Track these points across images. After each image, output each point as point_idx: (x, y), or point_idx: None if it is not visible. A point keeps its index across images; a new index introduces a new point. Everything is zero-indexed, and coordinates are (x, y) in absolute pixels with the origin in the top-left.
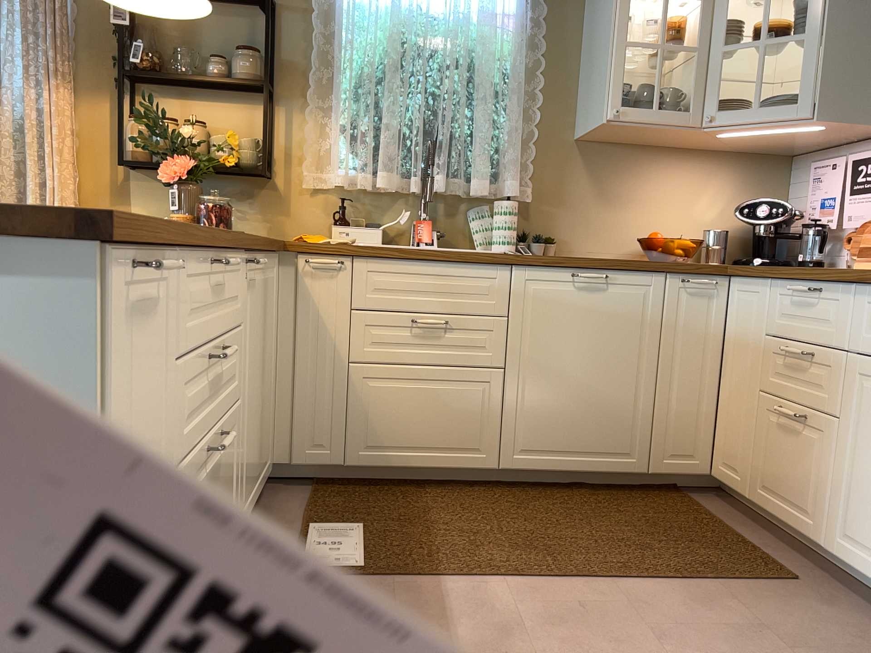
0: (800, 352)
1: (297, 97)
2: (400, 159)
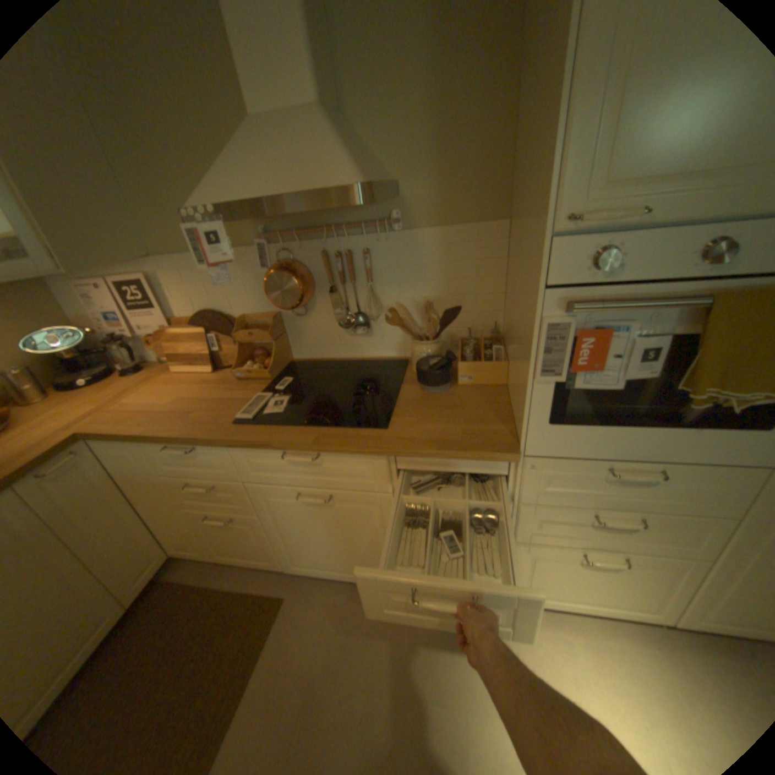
0: (203, 491)
1: None
2: None
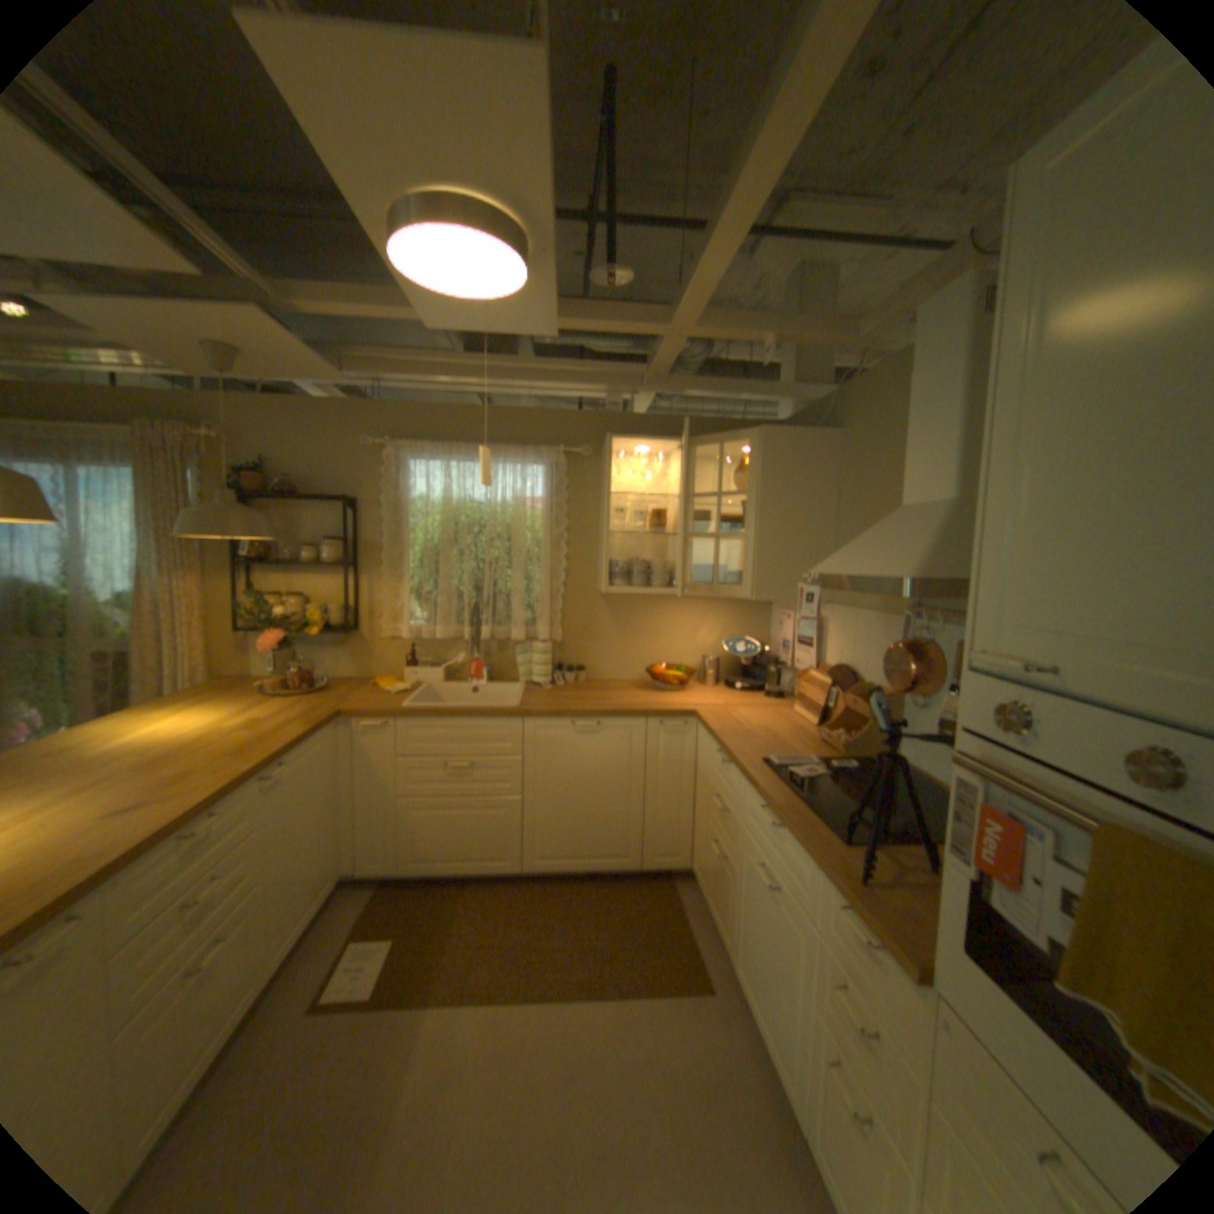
0: (720, 808)
1: (376, 568)
2: (456, 614)
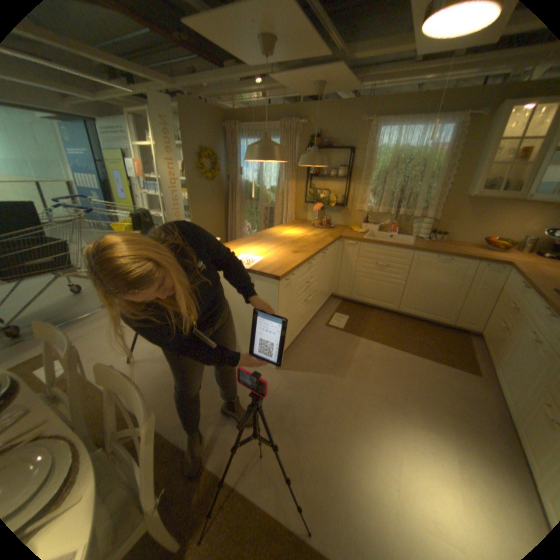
0: (513, 307)
1: (357, 179)
2: (388, 202)
